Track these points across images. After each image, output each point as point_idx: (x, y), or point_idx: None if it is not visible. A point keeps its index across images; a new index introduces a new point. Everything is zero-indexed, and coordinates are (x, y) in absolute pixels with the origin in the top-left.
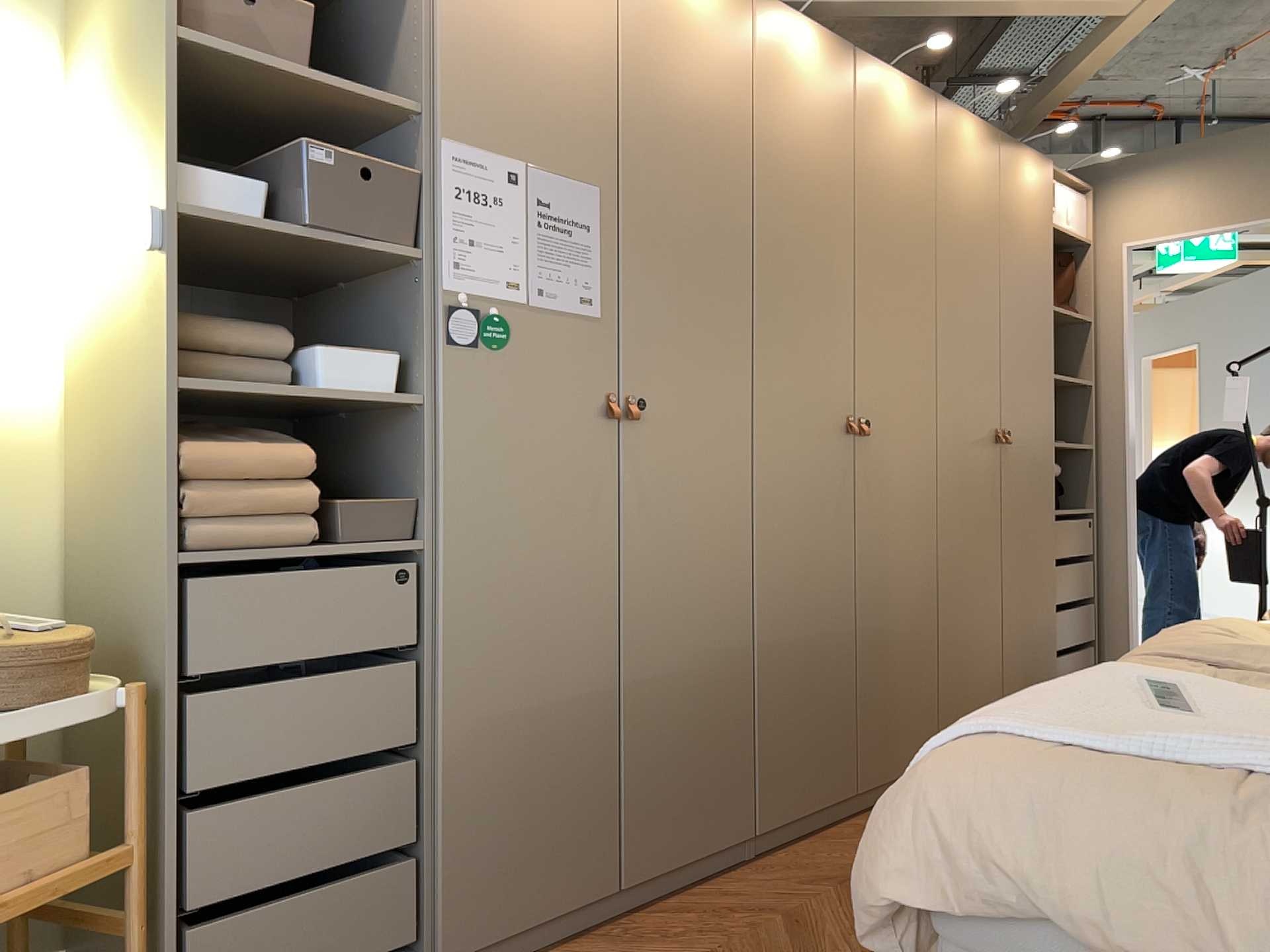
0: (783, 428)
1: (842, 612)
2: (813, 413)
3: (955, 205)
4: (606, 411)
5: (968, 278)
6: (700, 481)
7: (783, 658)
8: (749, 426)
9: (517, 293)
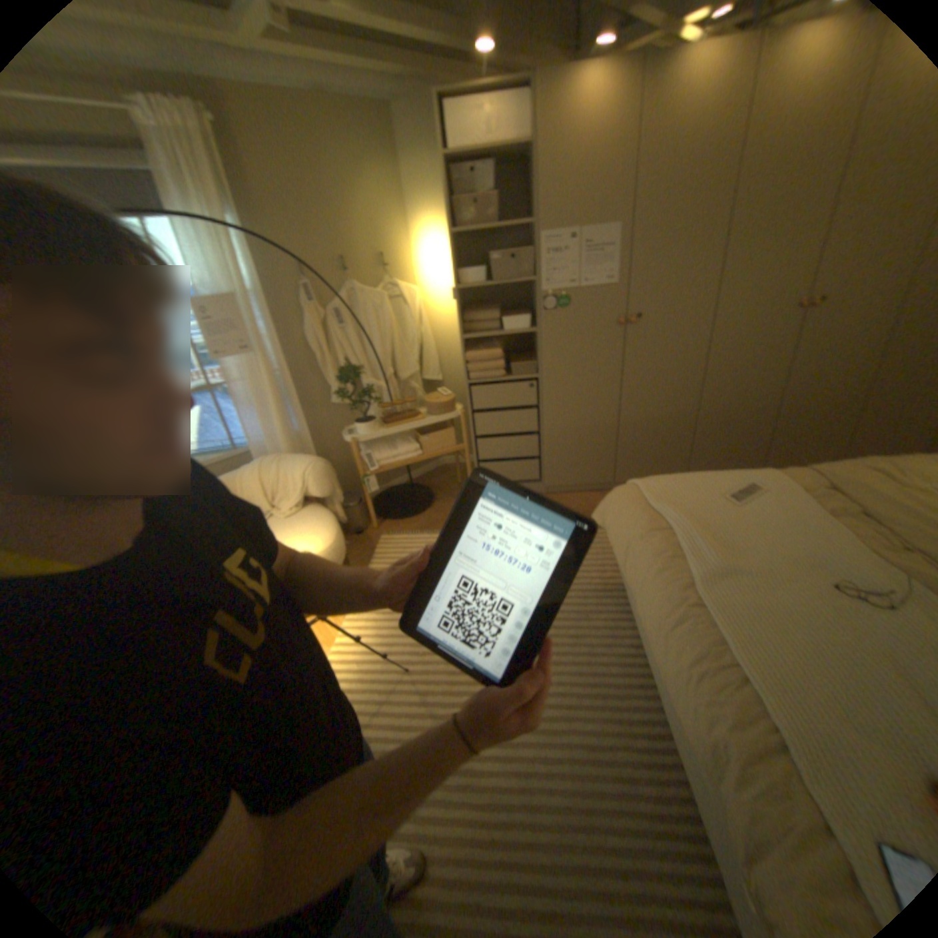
0: (745, 312)
1: (777, 399)
2: (775, 300)
3: None
4: (621, 323)
5: None
6: (678, 344)
7: (724, 417)
8: (717, 315)
9: (580, 283)
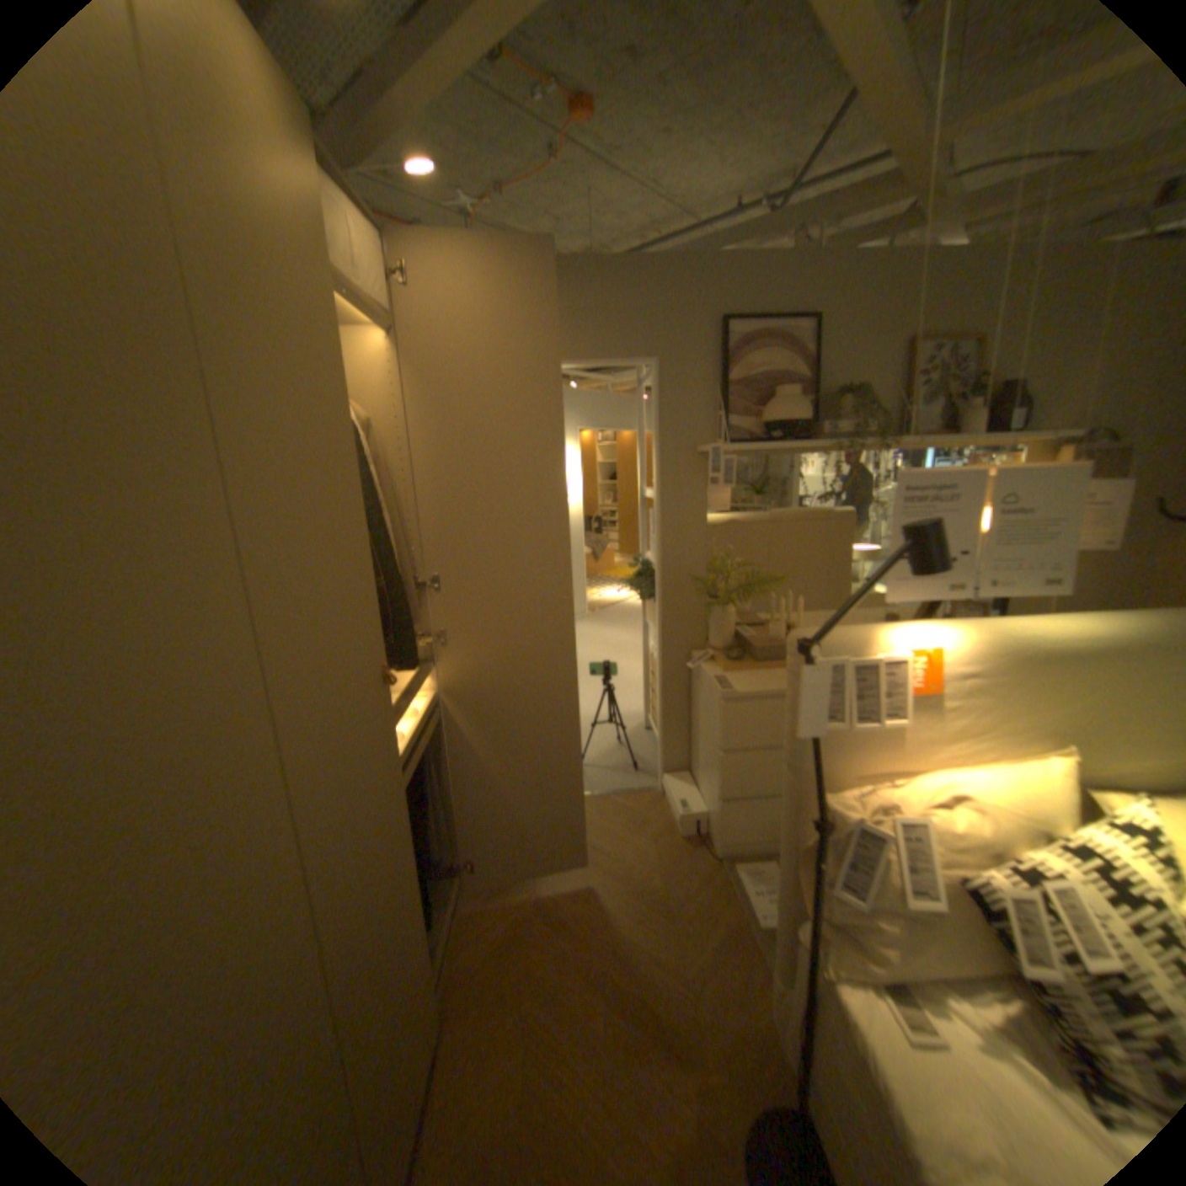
0: None
1: None
2: None
3: (268, 249)
4: None
5: (321, 419)
6: None
7: None
8: None
9: None
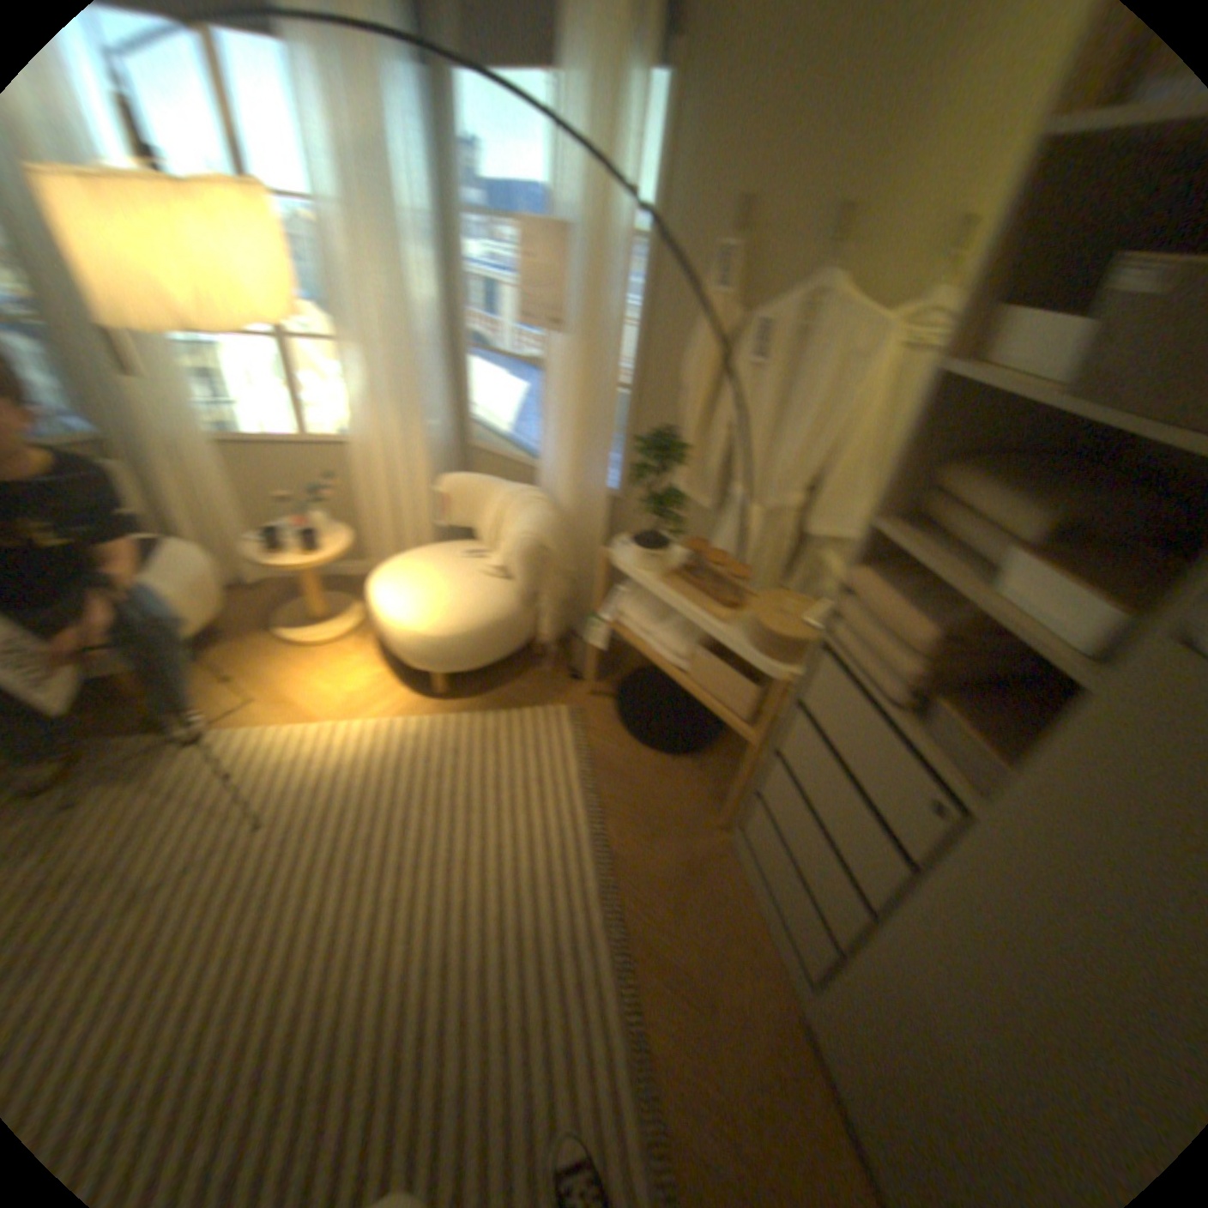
0: None
1: None
2: None
3: None
4: None
5: None
6: None
7: None
8: None
9: None
